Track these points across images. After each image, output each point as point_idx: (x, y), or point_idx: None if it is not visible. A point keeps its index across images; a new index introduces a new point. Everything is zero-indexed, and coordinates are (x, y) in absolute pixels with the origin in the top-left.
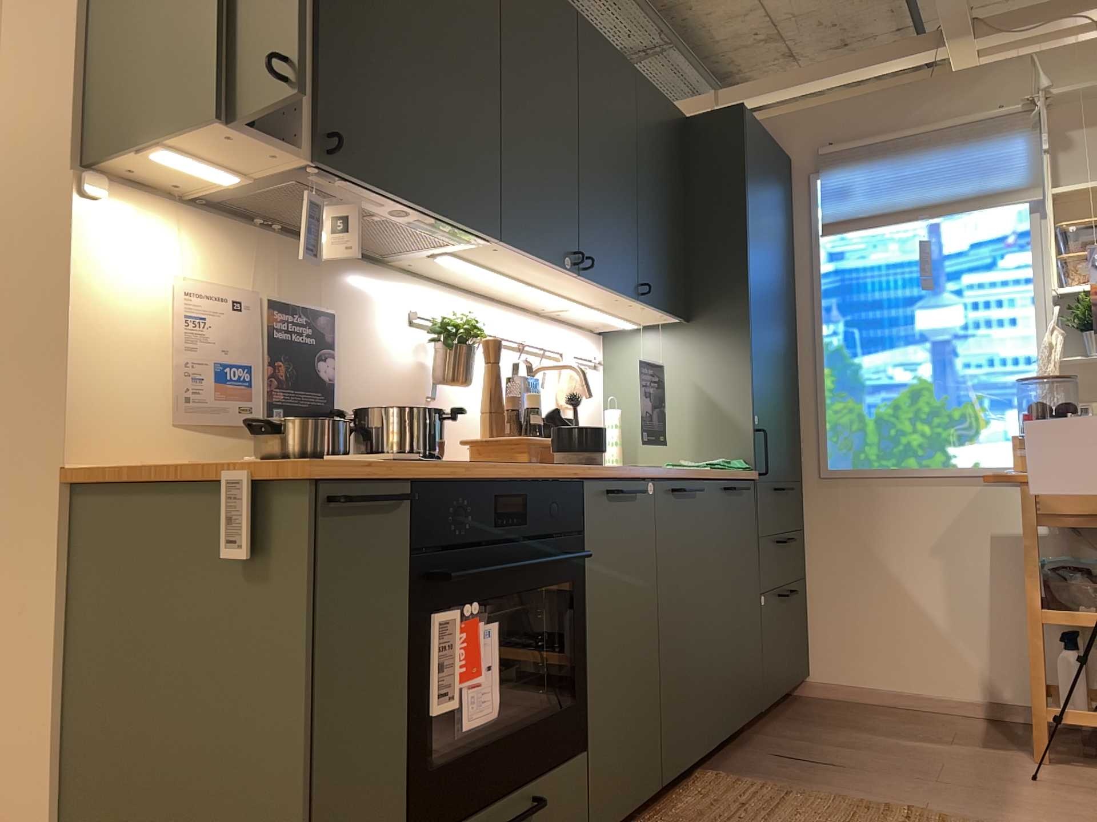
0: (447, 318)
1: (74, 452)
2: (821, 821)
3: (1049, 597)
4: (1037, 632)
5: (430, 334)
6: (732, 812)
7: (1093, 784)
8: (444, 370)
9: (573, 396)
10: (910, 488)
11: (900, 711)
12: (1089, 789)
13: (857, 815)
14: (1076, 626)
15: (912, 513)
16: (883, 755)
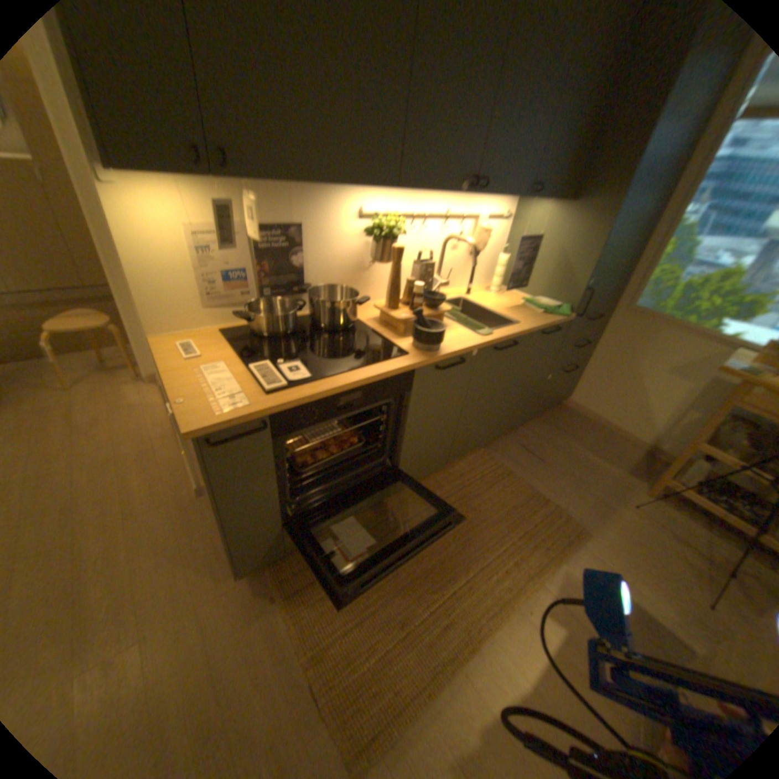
0: (379, 218)
1: (148, 330)
2: (510, 500)
3: (715, 437)
4: (690, 452)
5: (367, 231)
6: (475, 479)
7: (666, 522)
8: (375, 253)
9: (475, 249)
10: (681, 333)
11: (604, 431)
12: (661, 525)
13: (528, 502)
14: (717, 460)
15: (672, 347)
16: (571, 462)
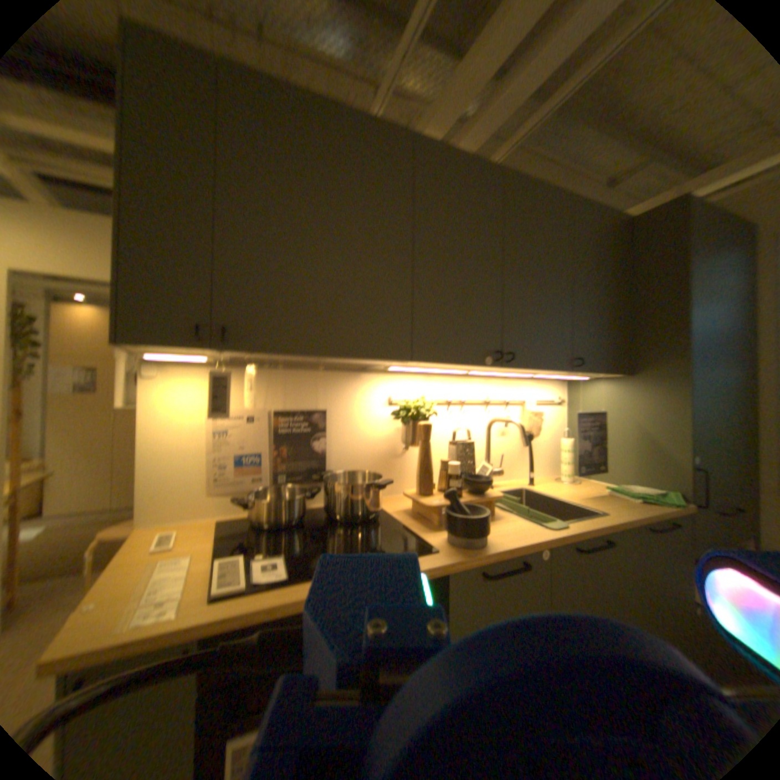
0: (407, 401)
1: (138, 518)
2: None
3: None
4: None
5: (393, 413)
6: None
7: None
8: (405, 435)
9: (527, 432)
10: None
11: None
12: None
13: None
14: None
15: None
16: None
